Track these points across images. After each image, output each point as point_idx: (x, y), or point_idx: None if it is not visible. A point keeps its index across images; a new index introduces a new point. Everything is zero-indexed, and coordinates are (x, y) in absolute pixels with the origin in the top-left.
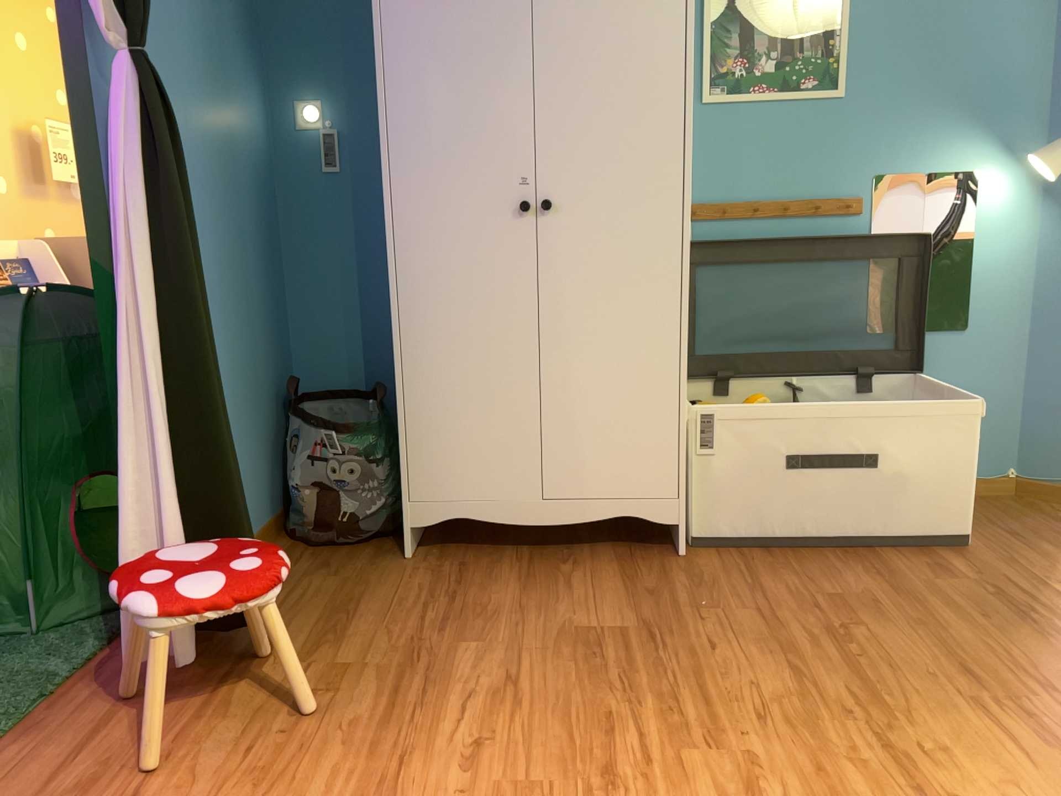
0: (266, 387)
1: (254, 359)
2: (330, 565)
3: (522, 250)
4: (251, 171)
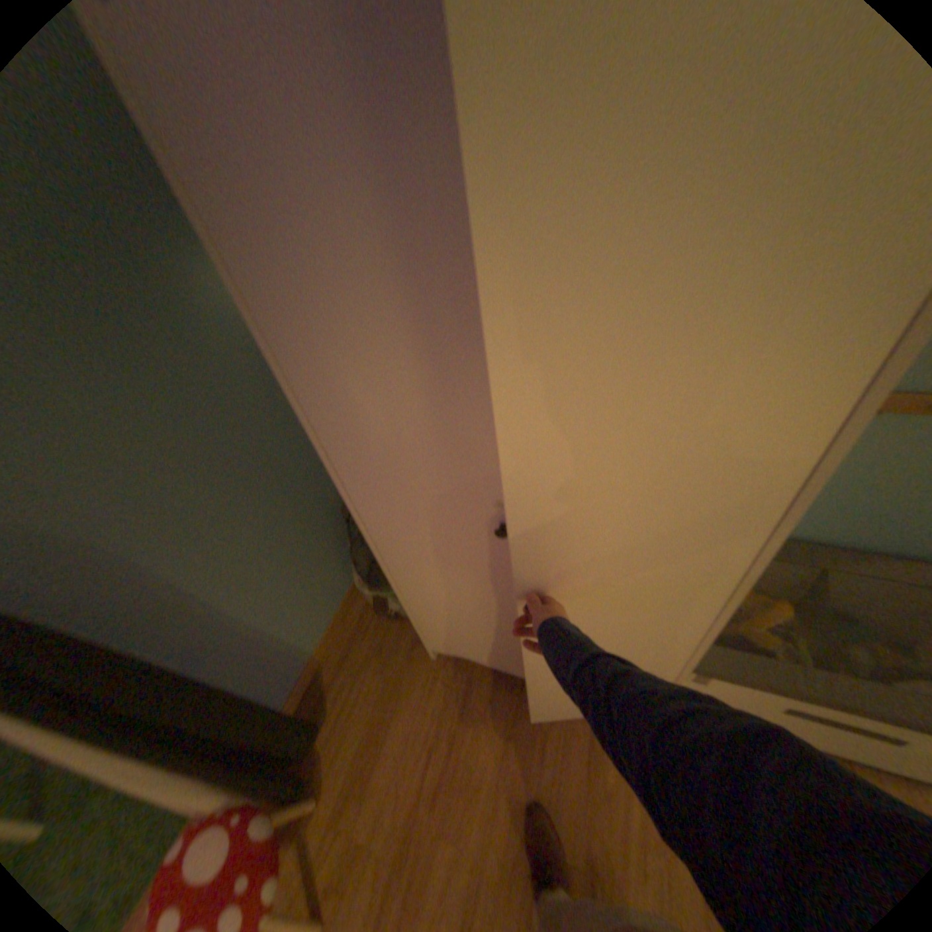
0: (324, 515)
1: (302, 514)
2: (381, 653)
3: (504, 553)
4: (240, 364)
